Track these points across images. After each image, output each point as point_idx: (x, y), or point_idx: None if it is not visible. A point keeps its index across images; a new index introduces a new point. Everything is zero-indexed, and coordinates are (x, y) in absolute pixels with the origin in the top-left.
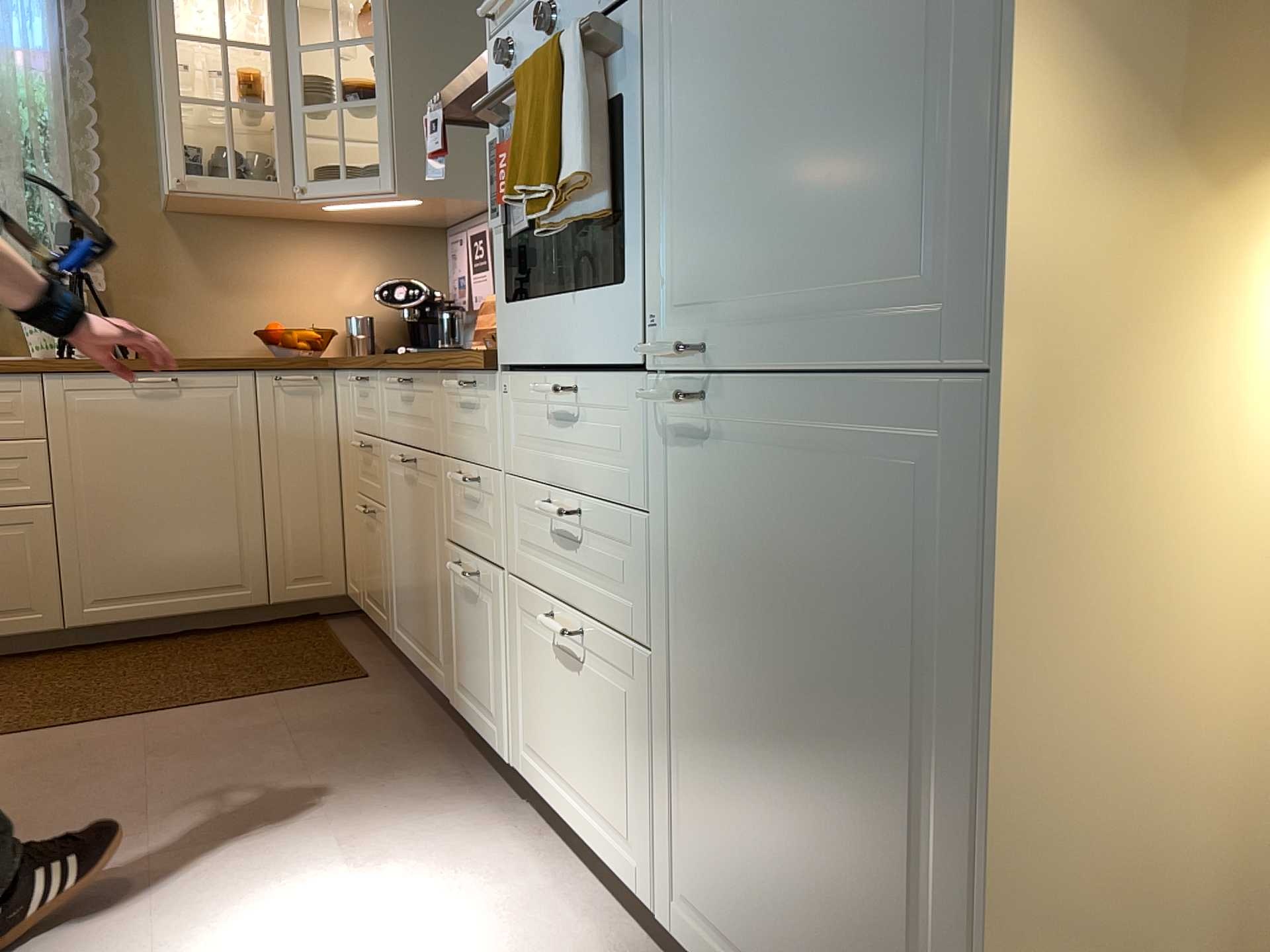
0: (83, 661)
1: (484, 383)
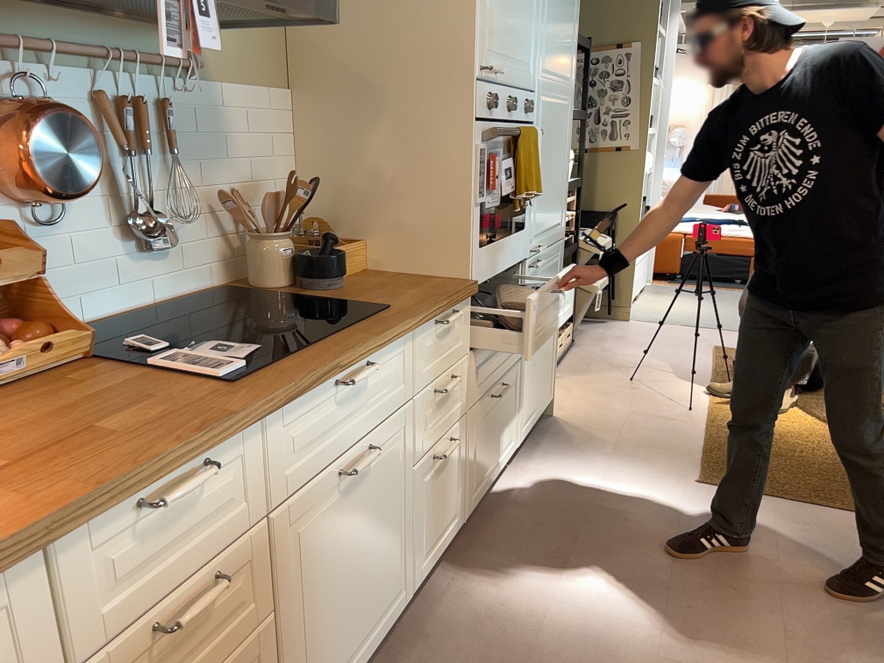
0: None
1: (459, 307)
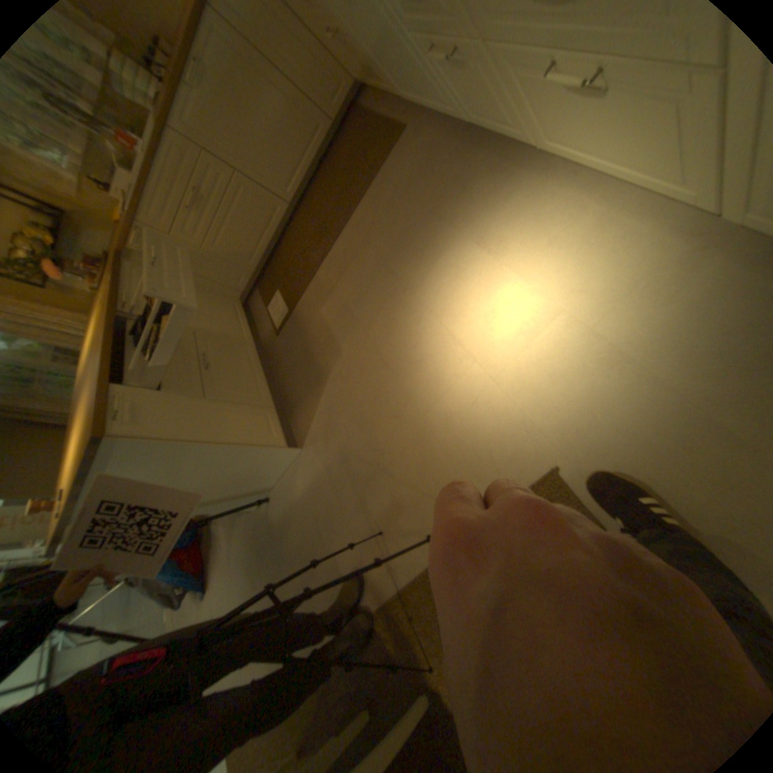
0: (307, 208)
1: None
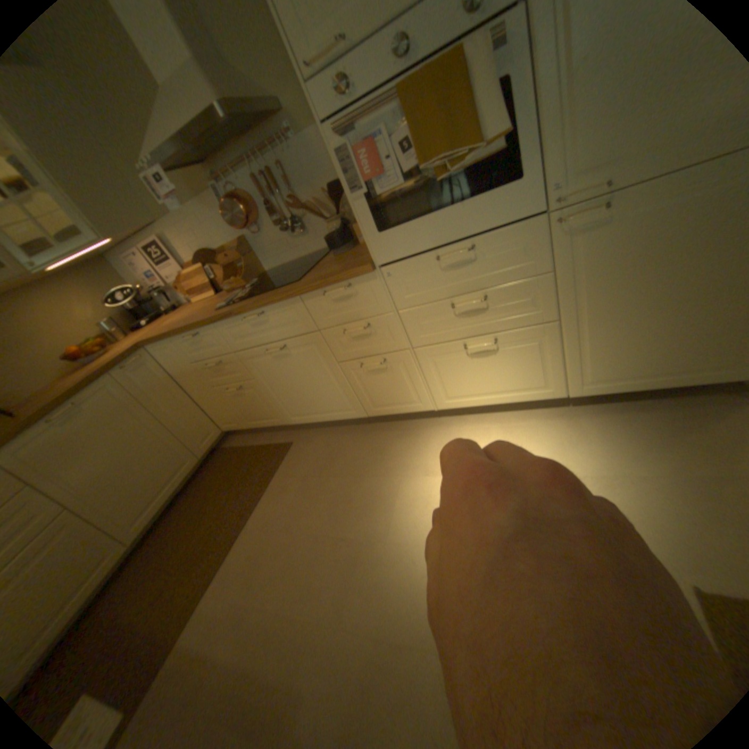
0: (153, 547)
1: (359, 281)
